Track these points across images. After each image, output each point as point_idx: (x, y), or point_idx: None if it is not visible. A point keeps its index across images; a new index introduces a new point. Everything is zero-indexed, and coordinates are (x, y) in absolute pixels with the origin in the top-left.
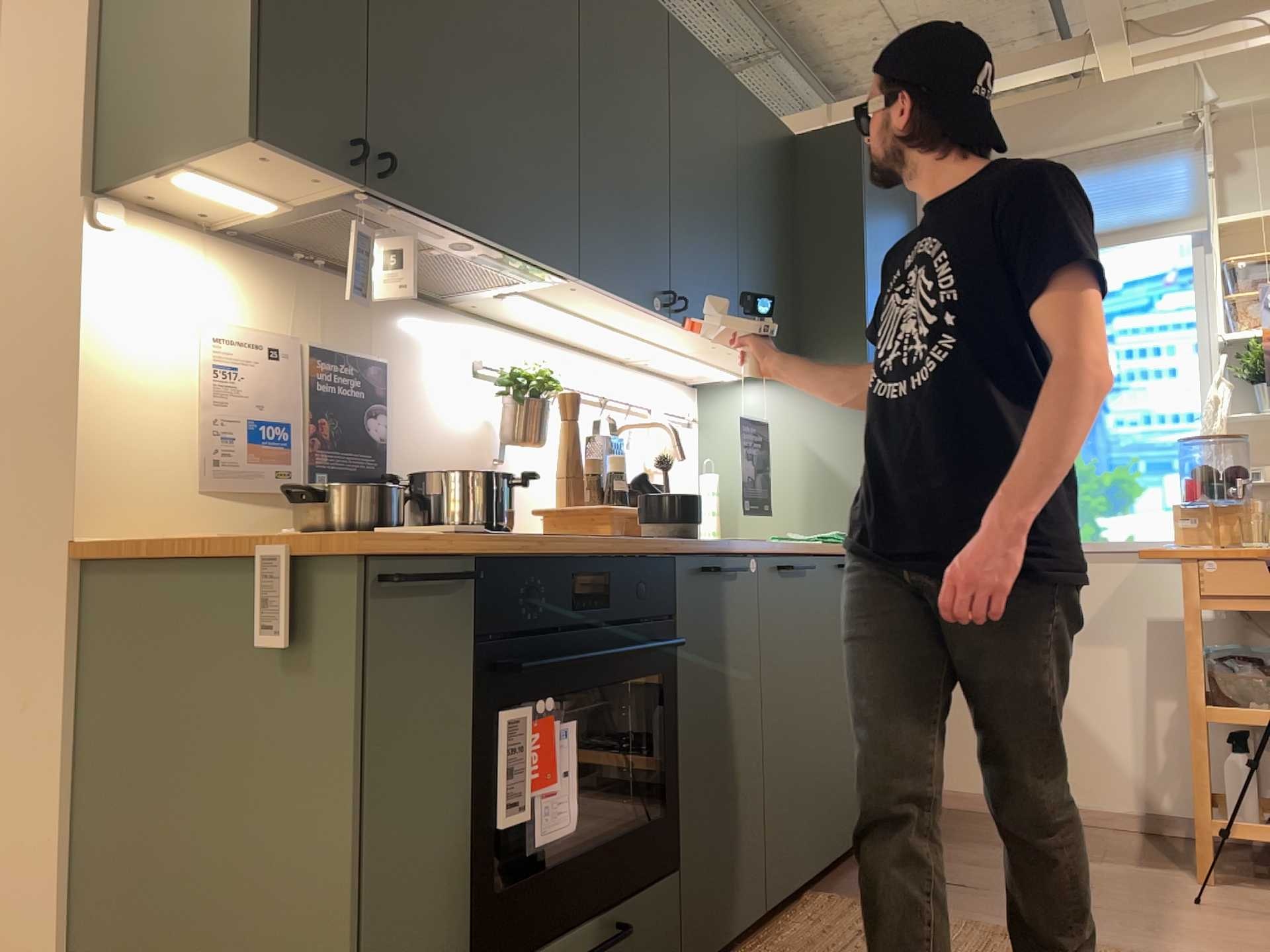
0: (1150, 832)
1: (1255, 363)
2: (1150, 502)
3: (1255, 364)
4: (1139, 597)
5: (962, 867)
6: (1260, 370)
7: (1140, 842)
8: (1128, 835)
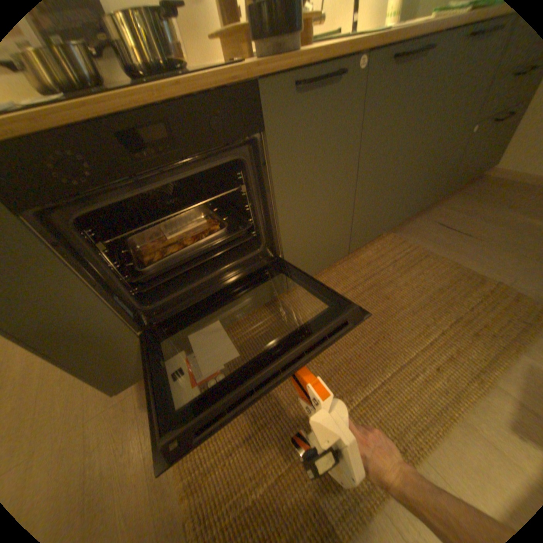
0: None
1: None
2: None
3: None
4: None
5: (476, 222)
6: None
7: None
8: None
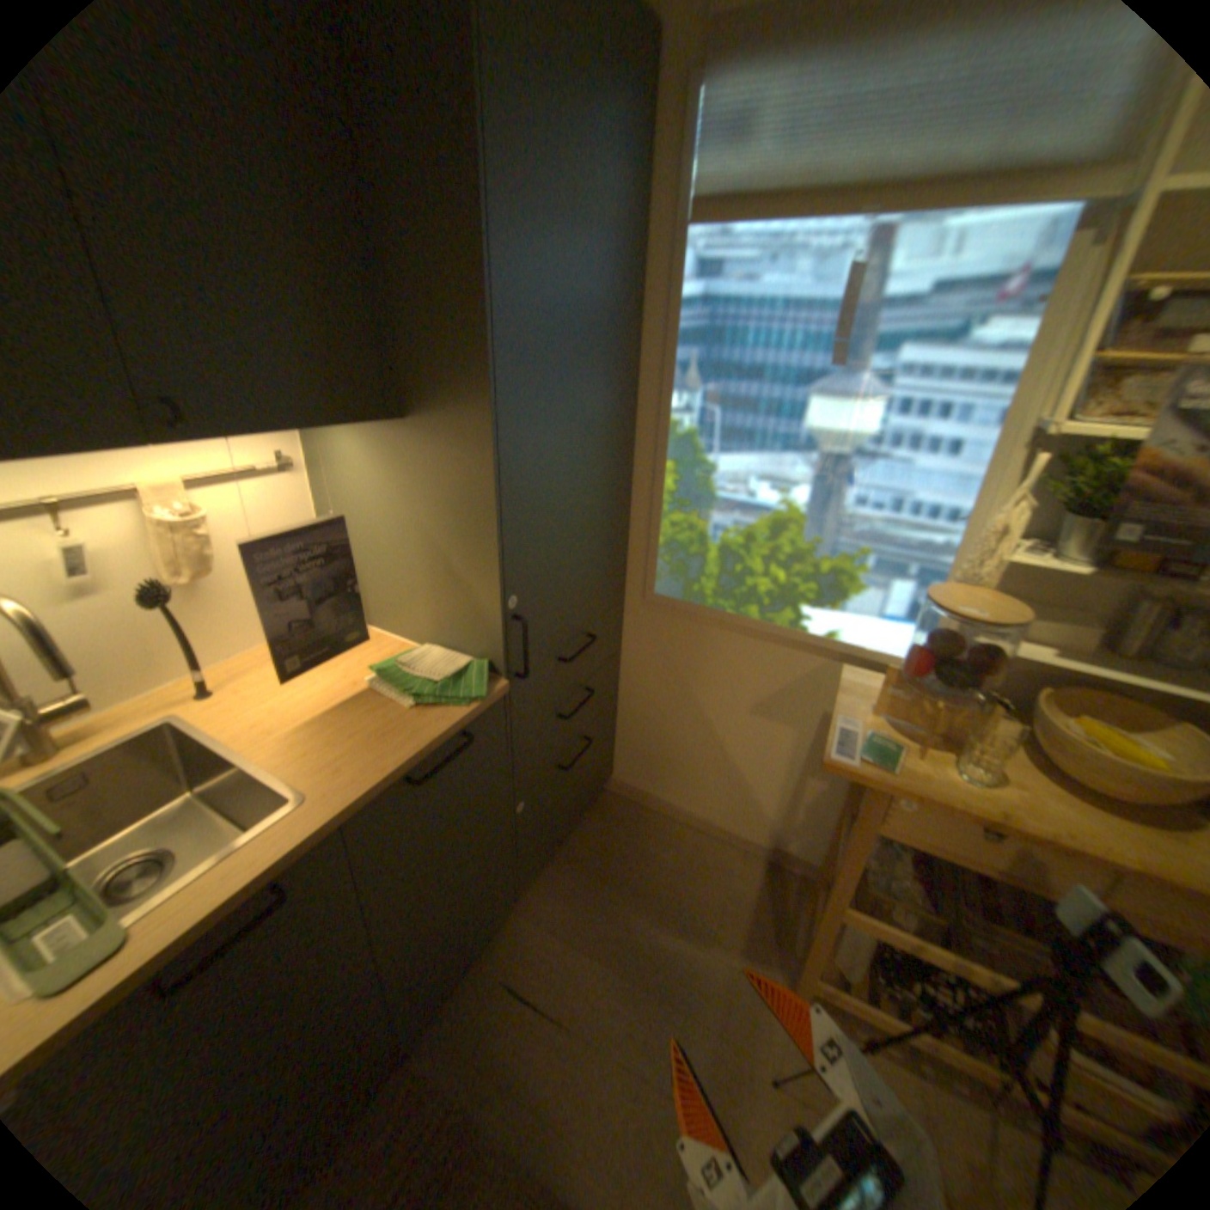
0: (773, 866)
1: (1097, 486)
2: (867, 606)
3: (1098, 491)
4: (822, 693)
5: (576, 963)
6: (1101, 503)
7: (759, 888)
8: (752, 870)
